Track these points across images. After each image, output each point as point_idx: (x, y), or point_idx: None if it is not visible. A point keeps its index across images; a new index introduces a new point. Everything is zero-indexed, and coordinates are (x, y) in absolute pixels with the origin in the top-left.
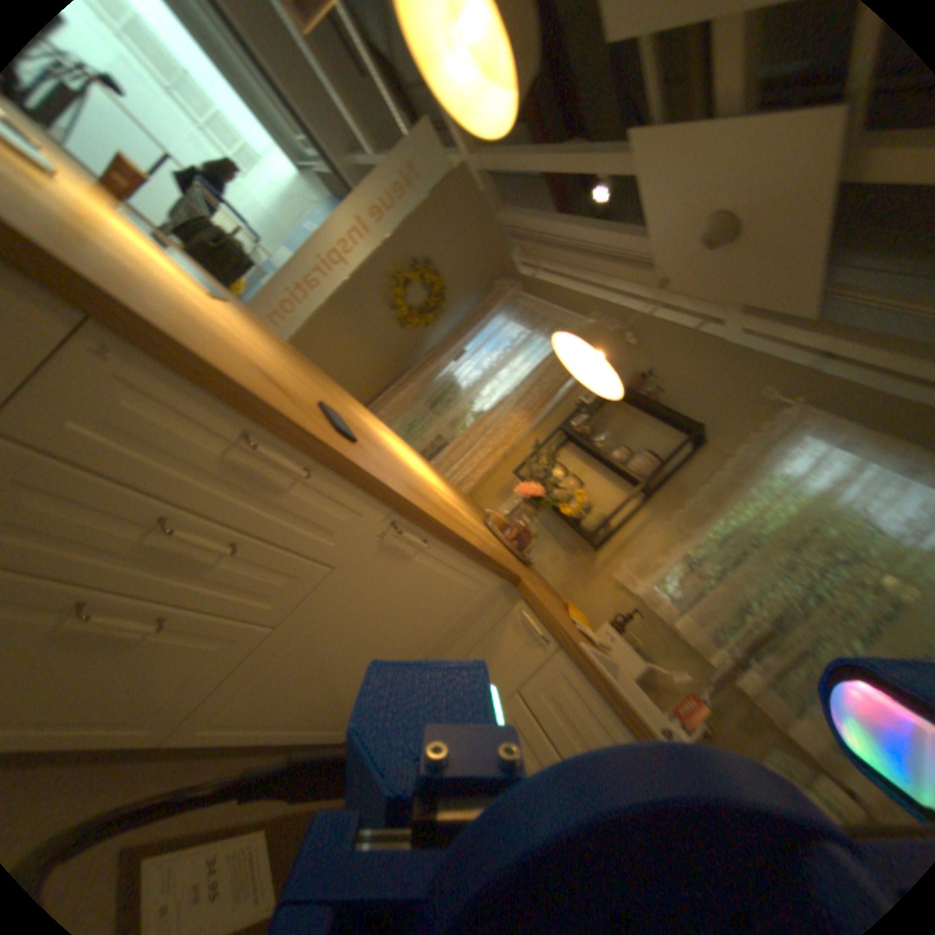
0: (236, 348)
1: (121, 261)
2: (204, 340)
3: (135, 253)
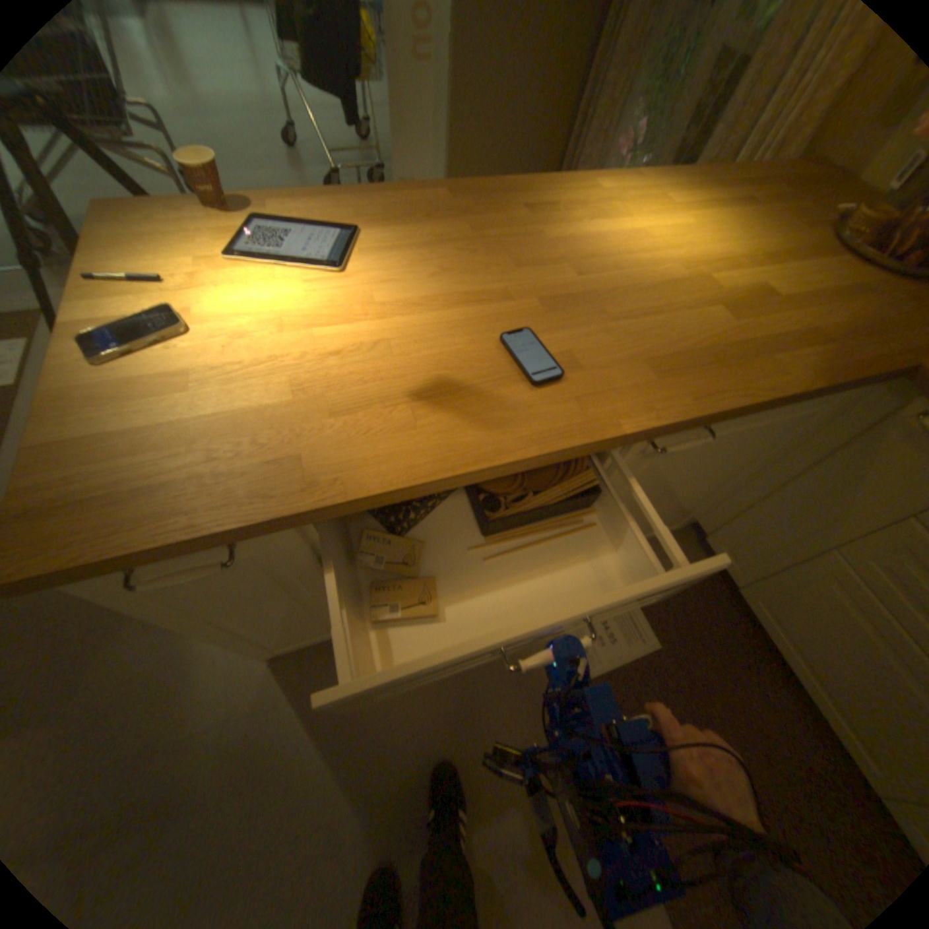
0: (389, 360)
1: (264, 379)
2: (359, 421)
3: (266, 317)
